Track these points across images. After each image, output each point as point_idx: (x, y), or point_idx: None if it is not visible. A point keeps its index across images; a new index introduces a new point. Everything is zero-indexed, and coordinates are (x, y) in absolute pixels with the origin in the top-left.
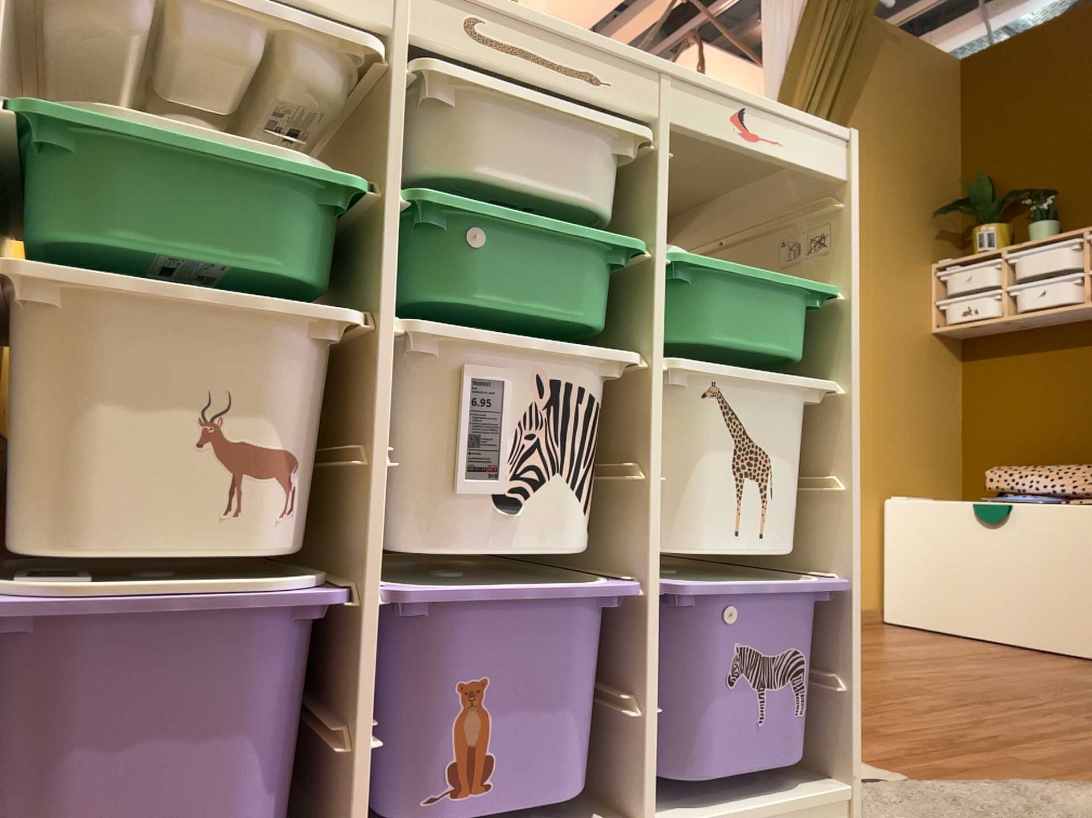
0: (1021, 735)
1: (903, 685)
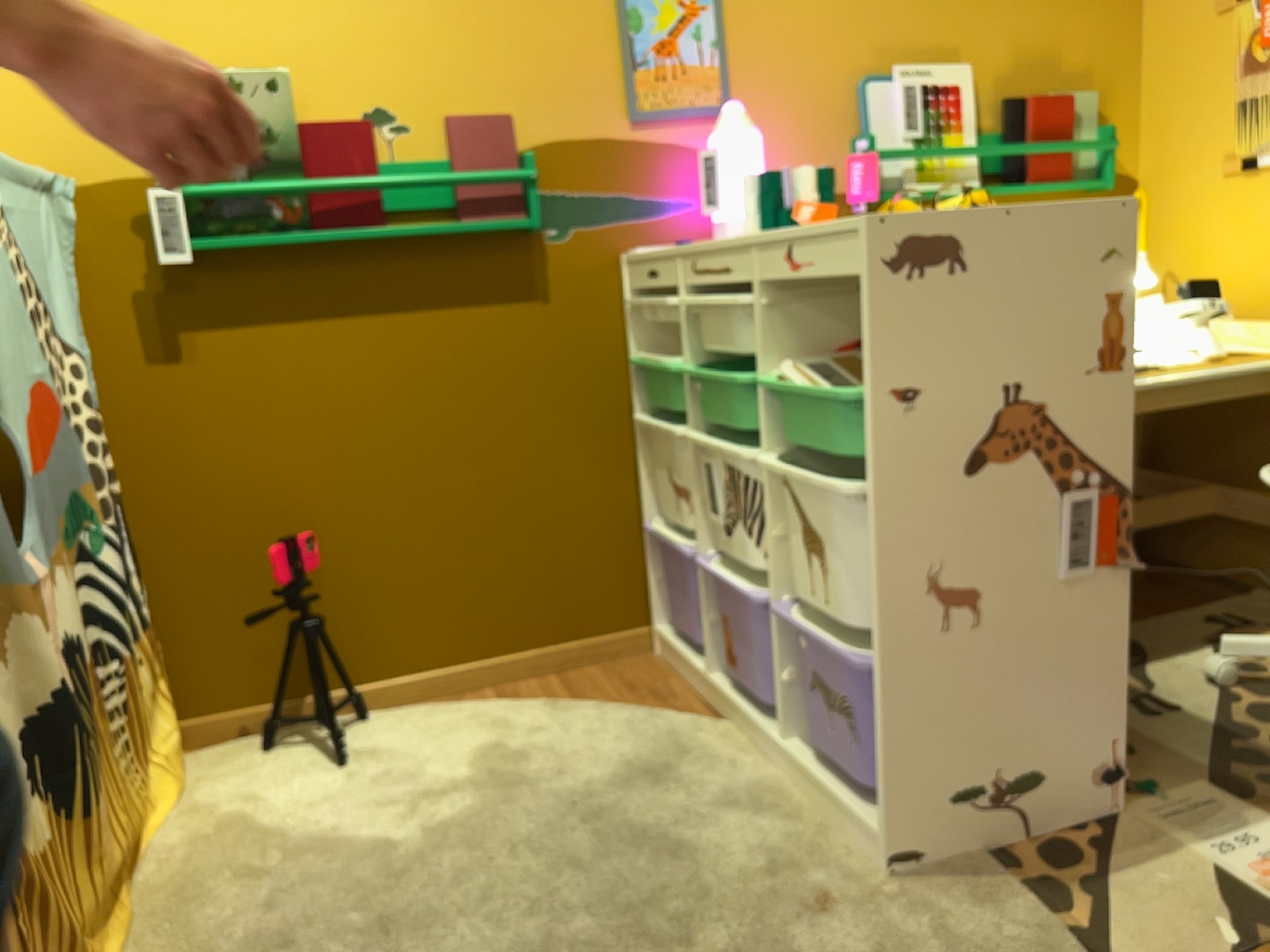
0: None
1: None
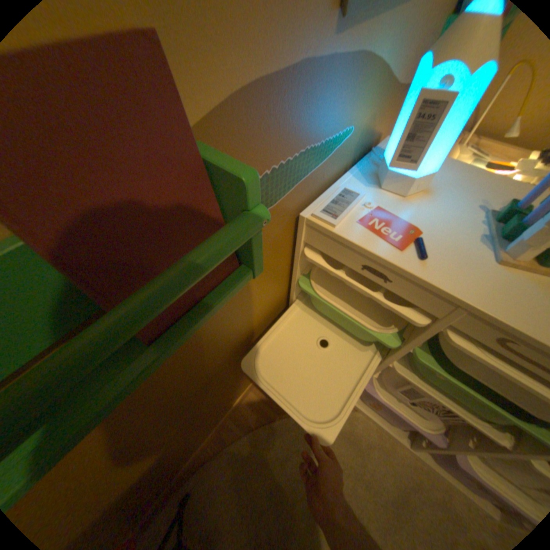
0: None
1: None
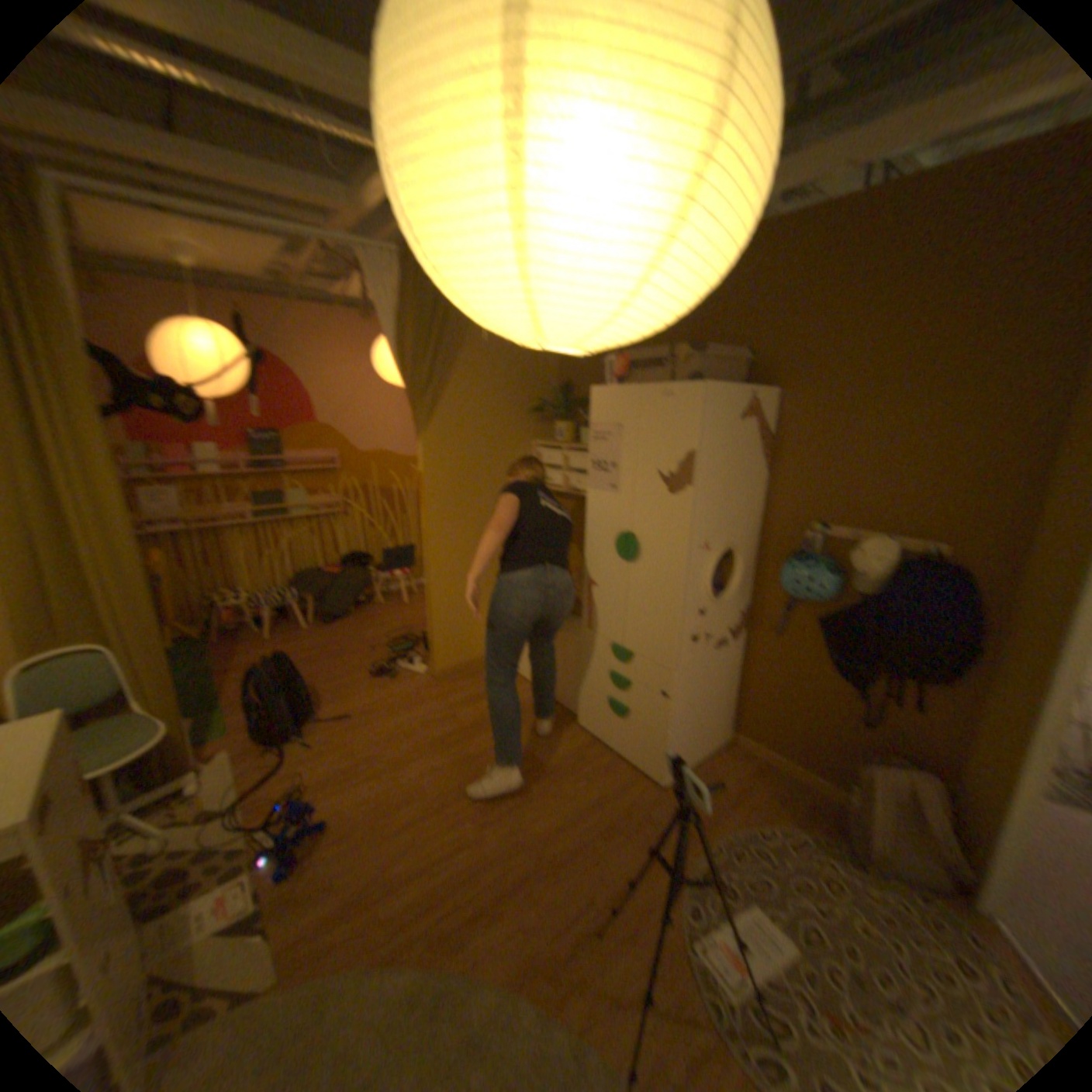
0: (415, 882)
1: (414, 798)
